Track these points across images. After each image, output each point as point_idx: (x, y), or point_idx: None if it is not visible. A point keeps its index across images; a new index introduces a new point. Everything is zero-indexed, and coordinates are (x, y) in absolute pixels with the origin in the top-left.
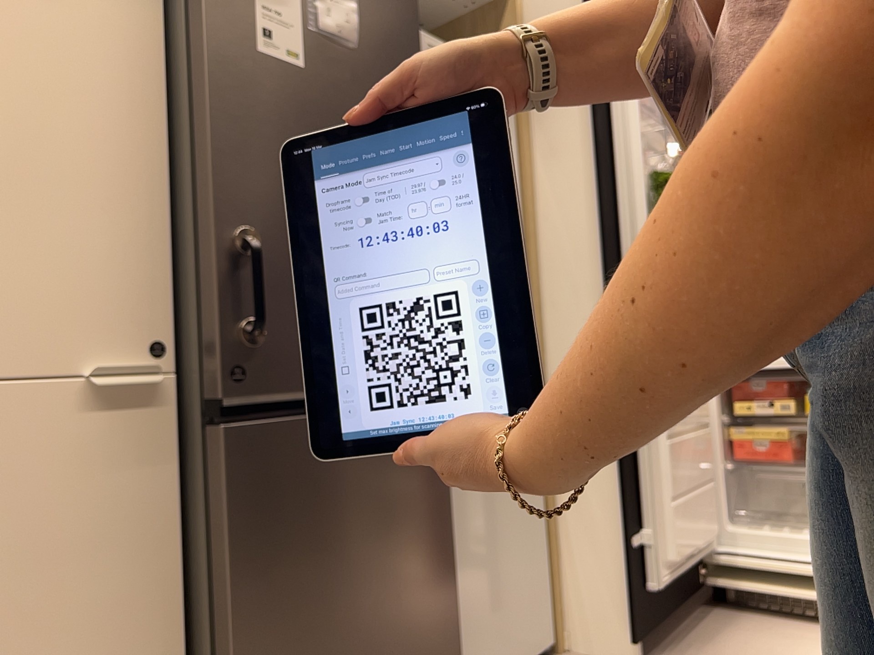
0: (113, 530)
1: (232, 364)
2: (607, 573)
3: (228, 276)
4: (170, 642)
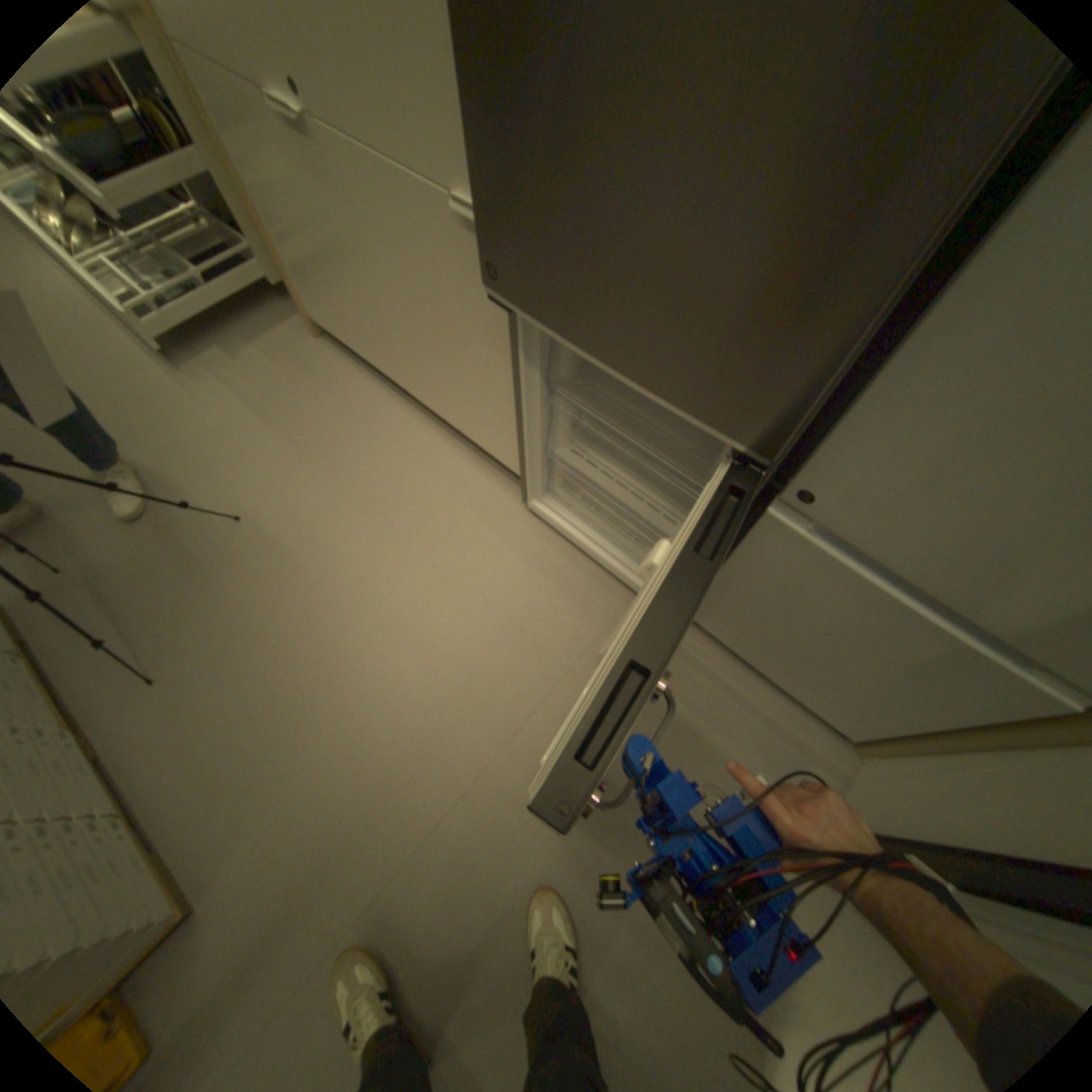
0: (484, 316)
1: (489, 257)
2: (907, 814)
3: (478, 148)
4: (516, 399)
